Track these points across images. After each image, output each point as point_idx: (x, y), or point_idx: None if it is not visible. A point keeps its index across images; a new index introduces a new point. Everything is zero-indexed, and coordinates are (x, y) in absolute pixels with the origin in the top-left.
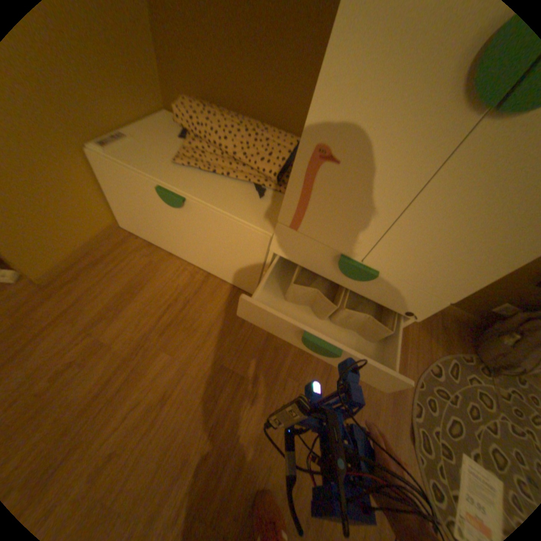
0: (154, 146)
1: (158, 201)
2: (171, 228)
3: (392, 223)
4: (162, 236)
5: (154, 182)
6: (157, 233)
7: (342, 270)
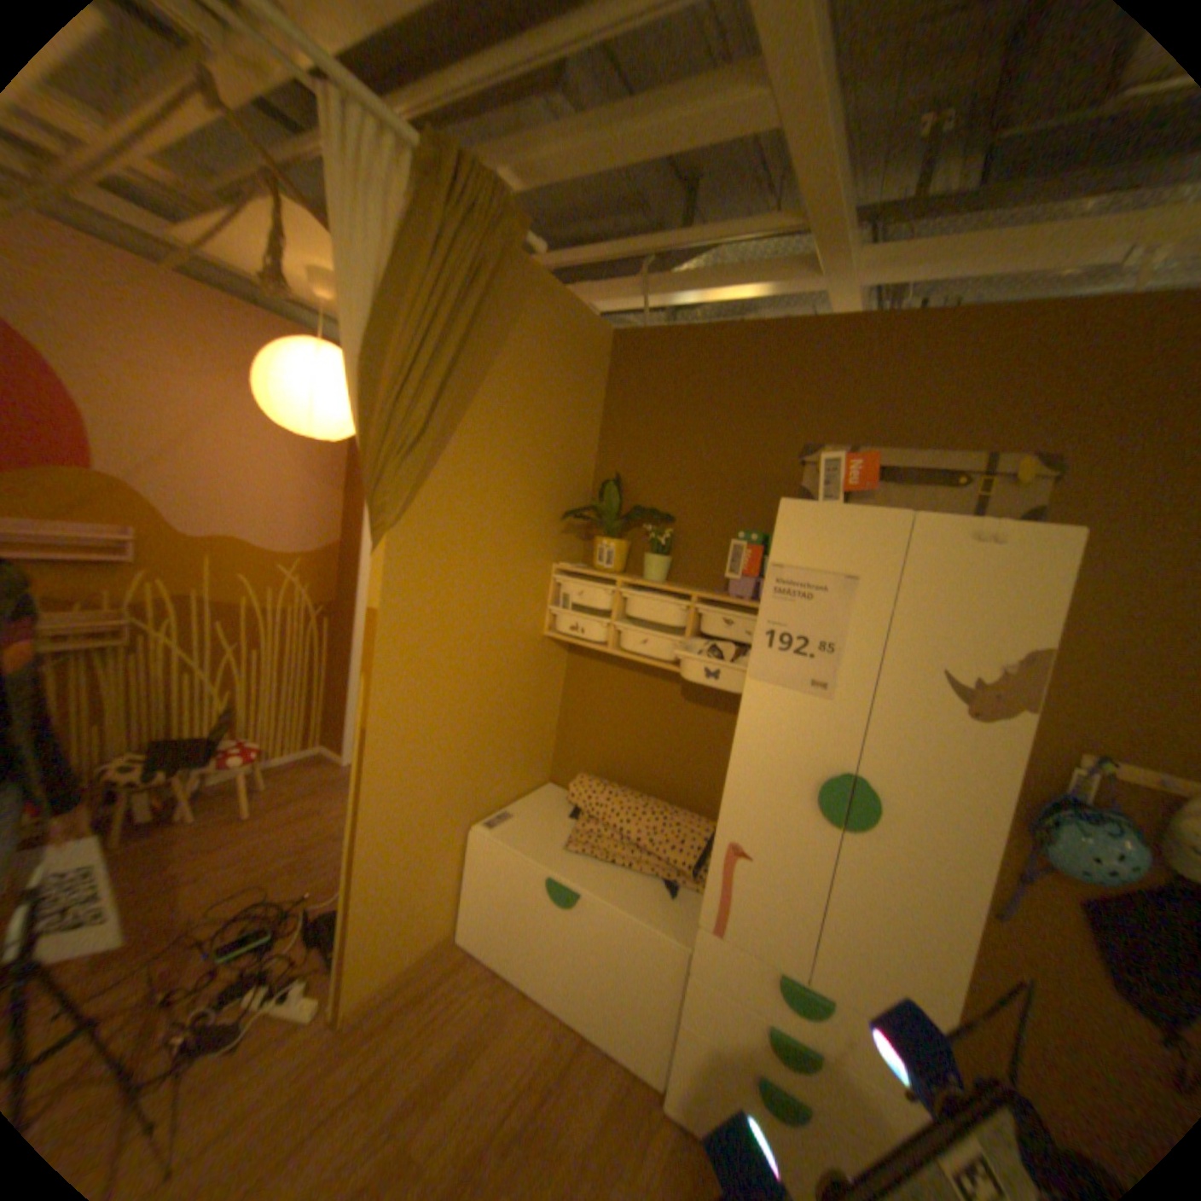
0: (544, 828)
1: (541, 899)
2: (544, 943)
3: (823, 927)
4: (524, 958)
5: (545, 873)
6: (518, 953)
7: (791, 1004)
